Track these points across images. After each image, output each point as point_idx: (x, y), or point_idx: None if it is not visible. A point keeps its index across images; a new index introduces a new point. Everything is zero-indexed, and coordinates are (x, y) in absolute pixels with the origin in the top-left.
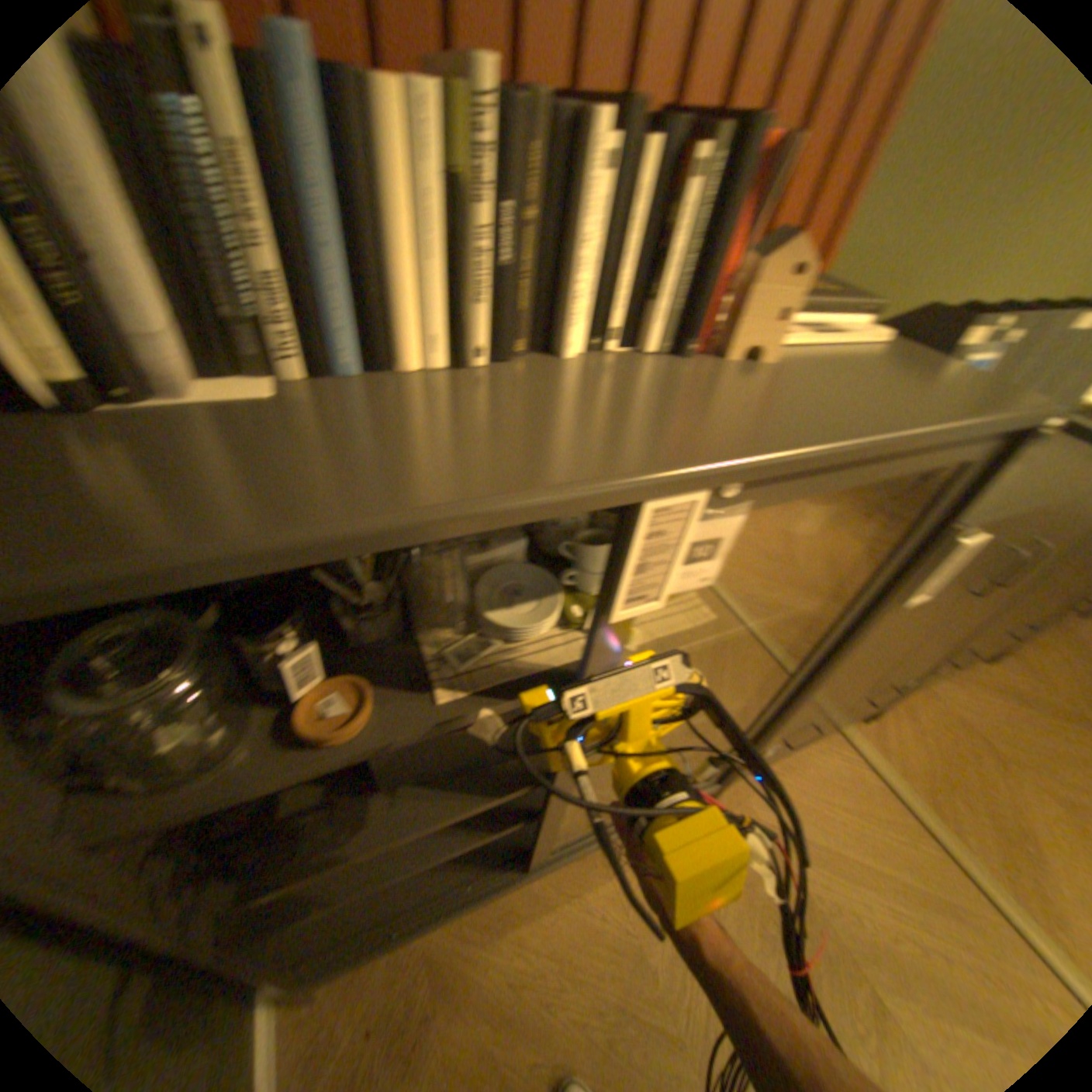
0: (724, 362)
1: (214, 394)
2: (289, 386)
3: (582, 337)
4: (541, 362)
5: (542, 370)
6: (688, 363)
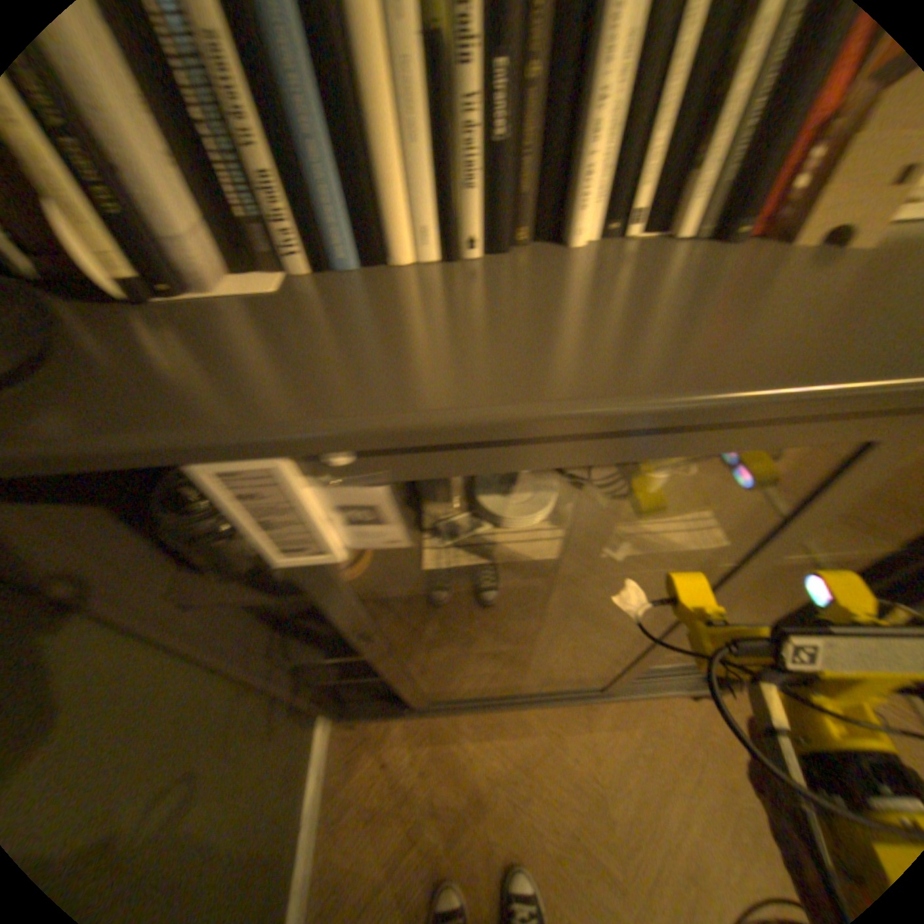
0: (788, 248)
1: (231, 290)
2: (287, 283)
3: (593, 222)
4: (540, 254)
5: (535, 263)
6: (732, 250)
